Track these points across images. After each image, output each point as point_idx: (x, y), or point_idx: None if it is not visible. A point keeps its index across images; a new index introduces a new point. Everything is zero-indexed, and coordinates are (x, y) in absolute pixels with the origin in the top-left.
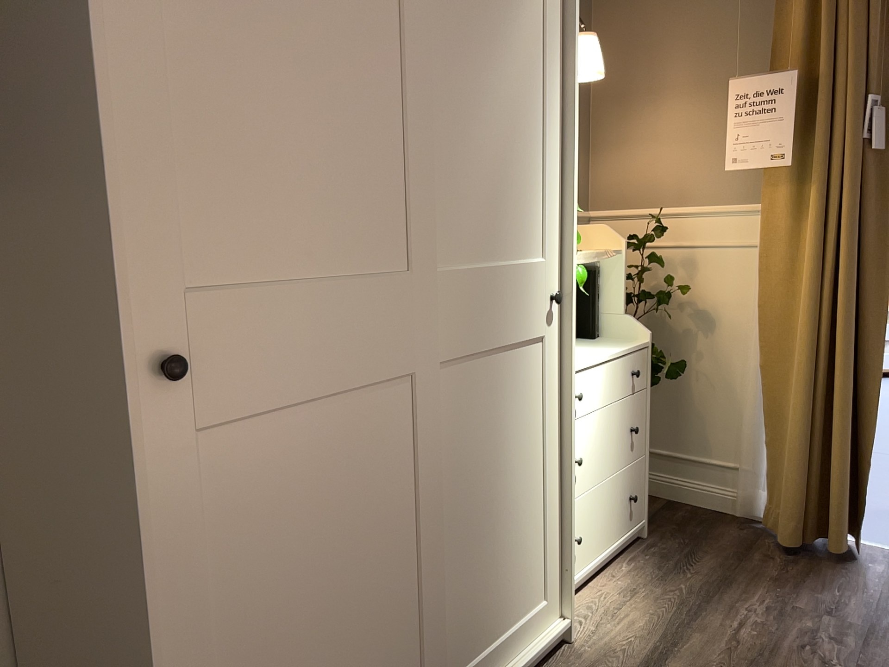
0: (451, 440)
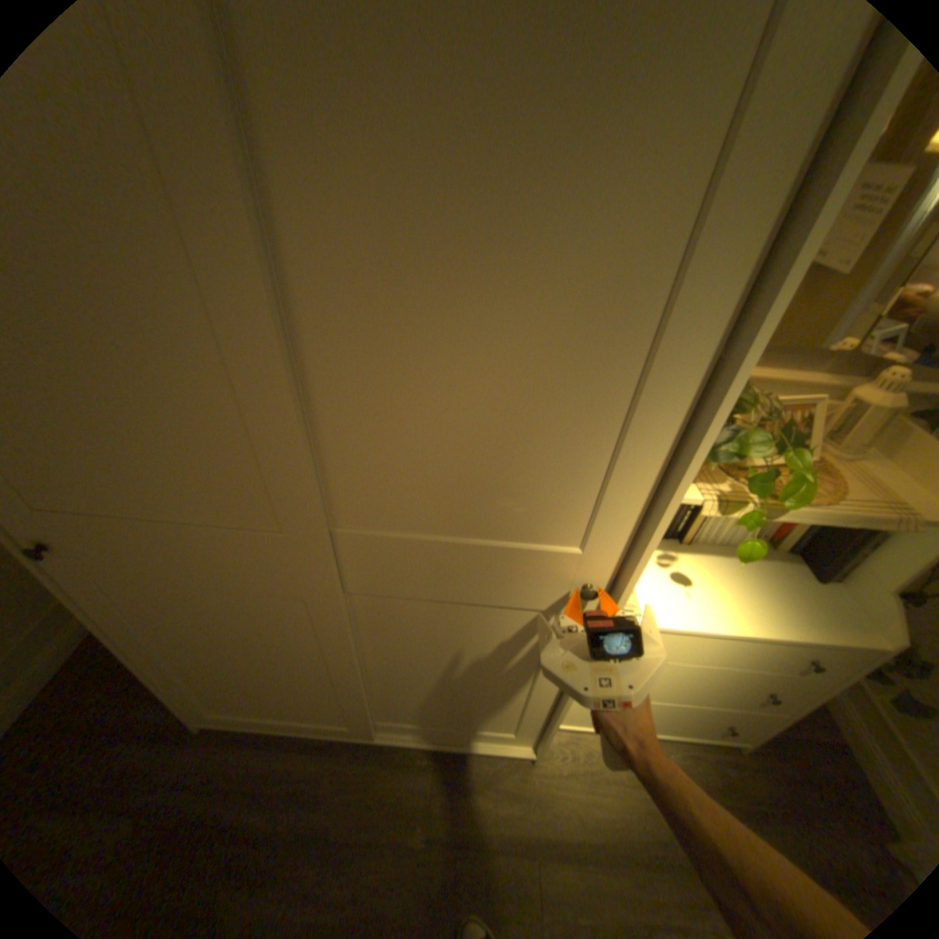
0: (380, 641)
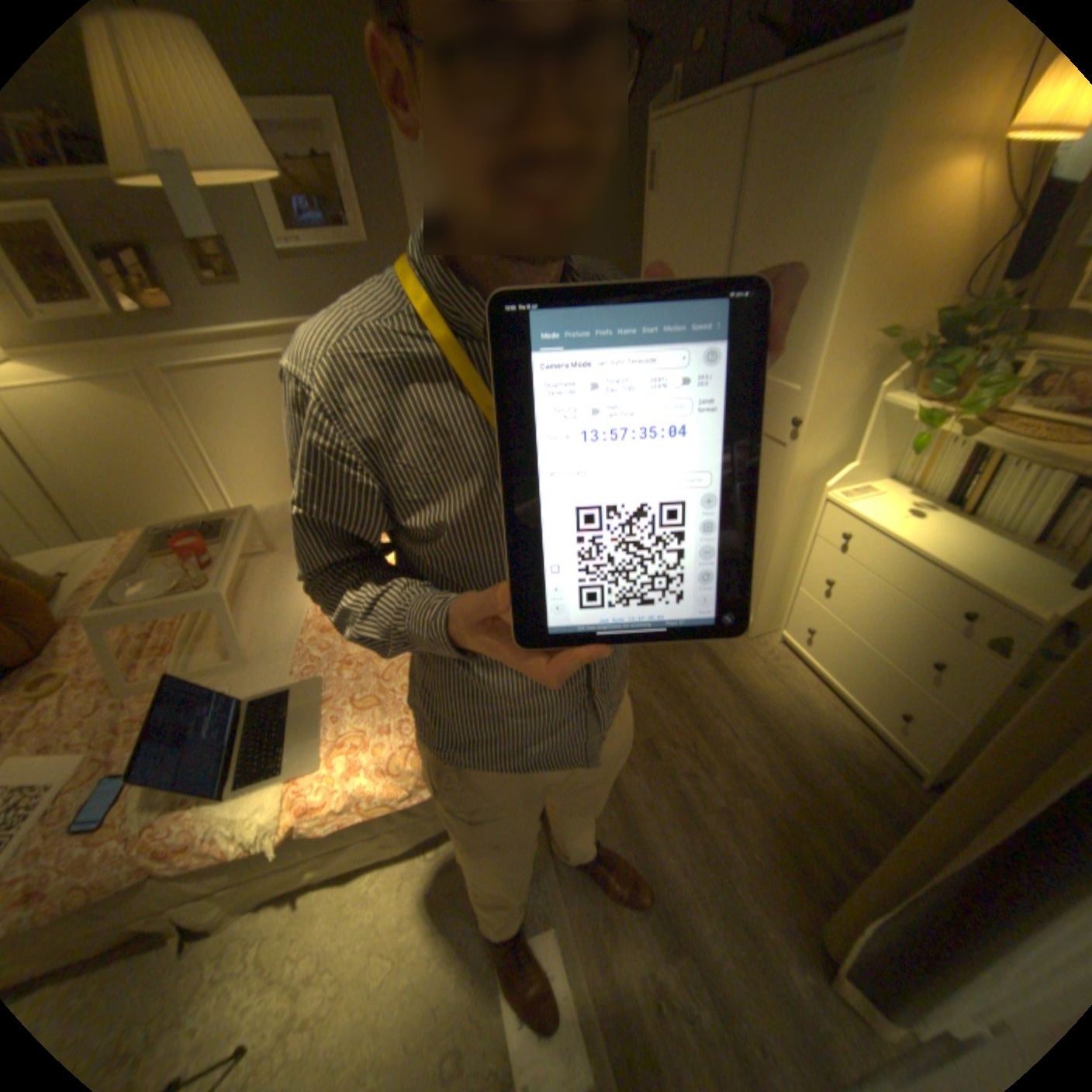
0: None
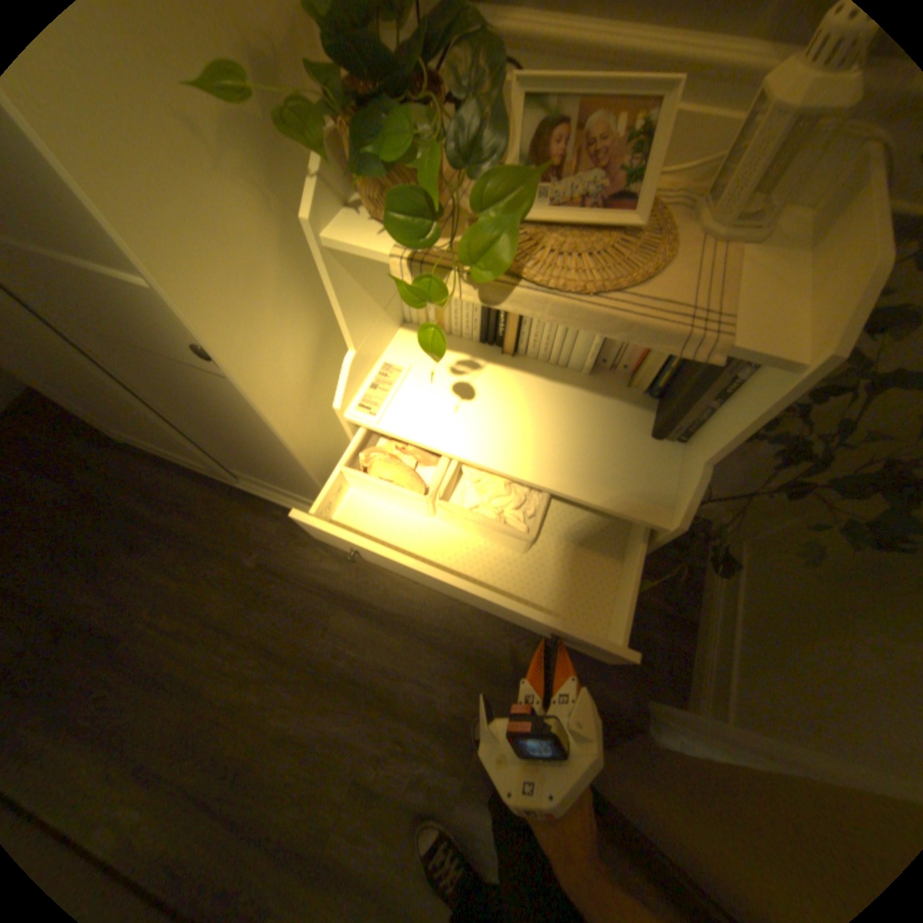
0: (135, 382)
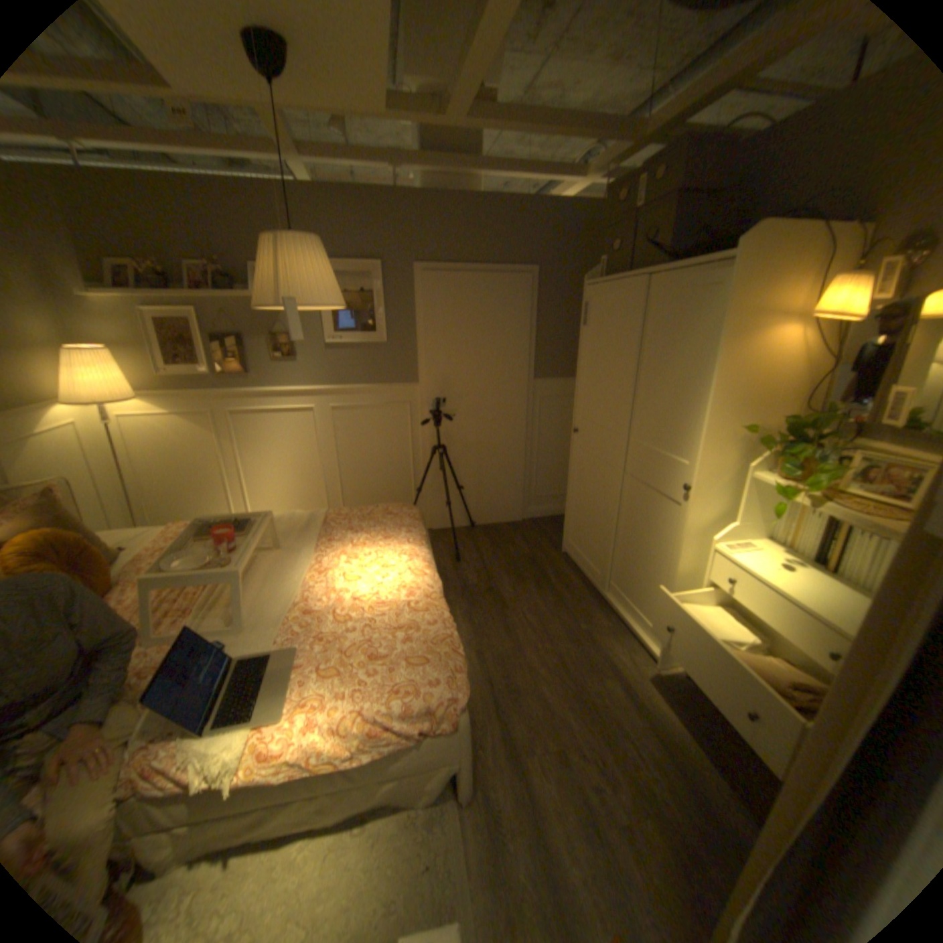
0: (628, 507)
